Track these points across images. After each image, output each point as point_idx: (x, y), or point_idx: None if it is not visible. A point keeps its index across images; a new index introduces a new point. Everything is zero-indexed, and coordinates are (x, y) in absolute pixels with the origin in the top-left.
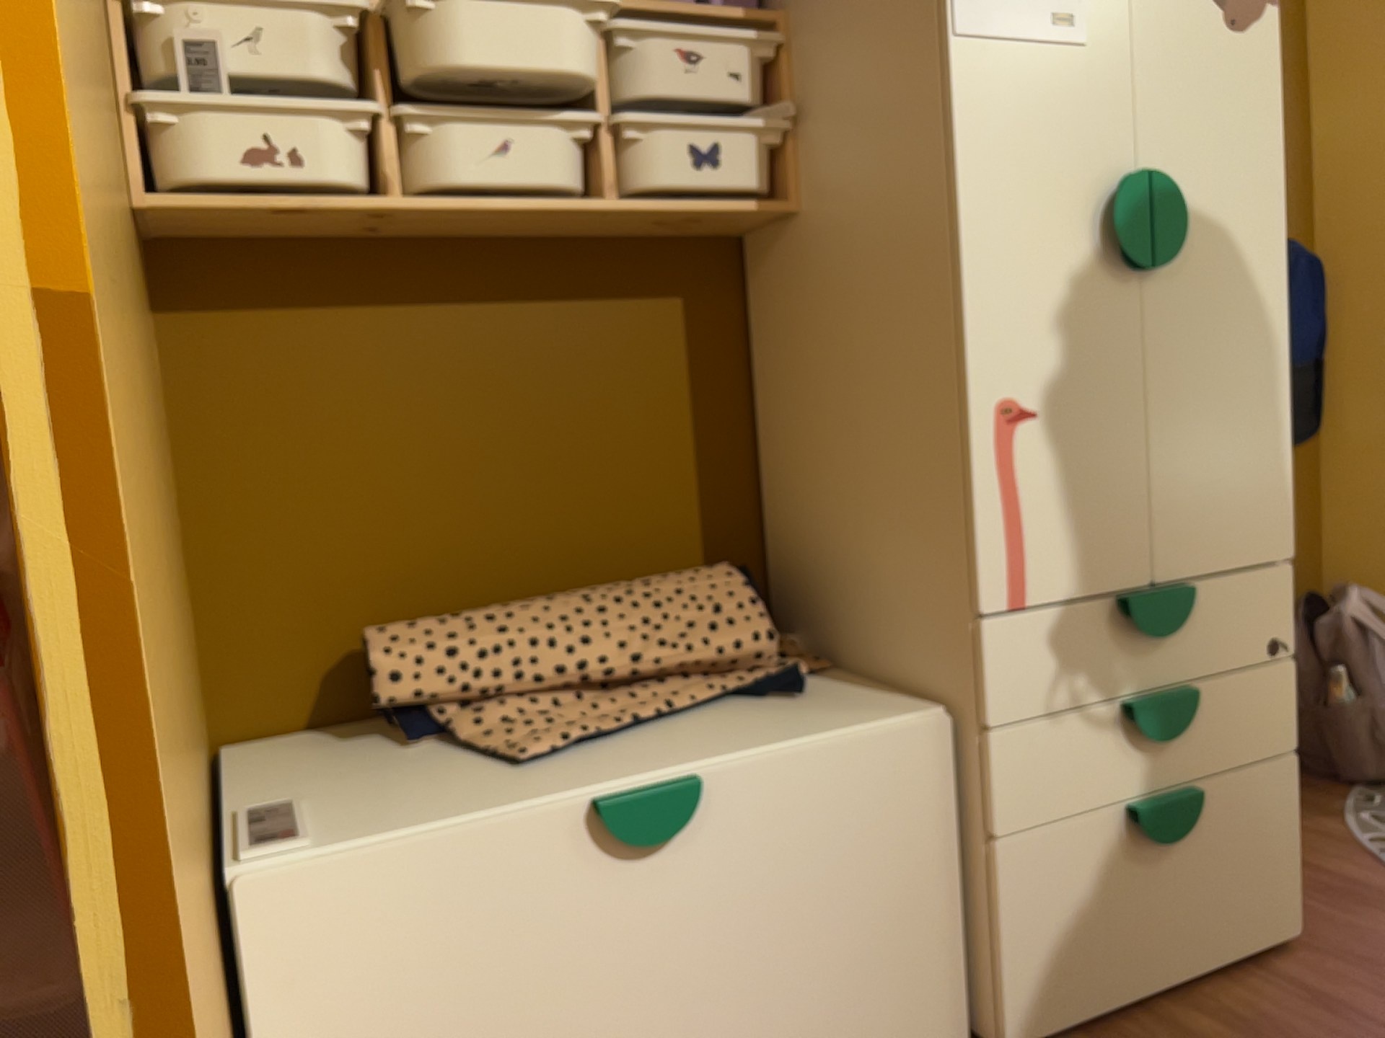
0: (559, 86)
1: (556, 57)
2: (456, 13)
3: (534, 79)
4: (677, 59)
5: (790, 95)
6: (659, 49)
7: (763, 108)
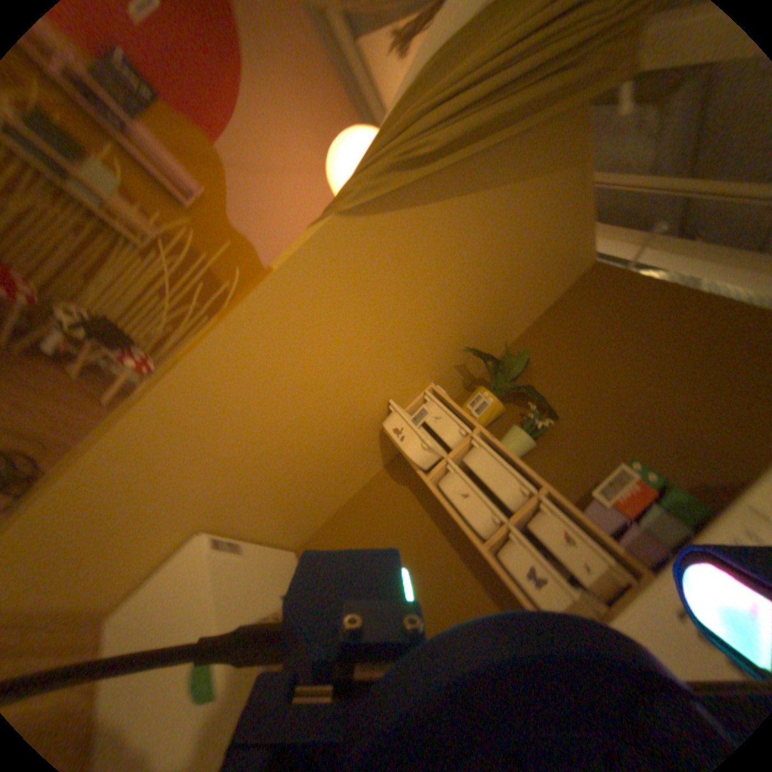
0: (507, 501)
1: (514, 491)
2: (491, 452)
3: (499, 490)
4: (561, 535)
5: (616, 610)
6: (555, 524)
7: (609, 605)
